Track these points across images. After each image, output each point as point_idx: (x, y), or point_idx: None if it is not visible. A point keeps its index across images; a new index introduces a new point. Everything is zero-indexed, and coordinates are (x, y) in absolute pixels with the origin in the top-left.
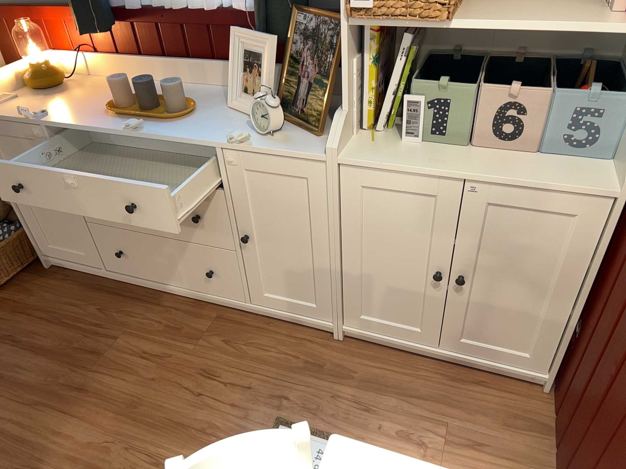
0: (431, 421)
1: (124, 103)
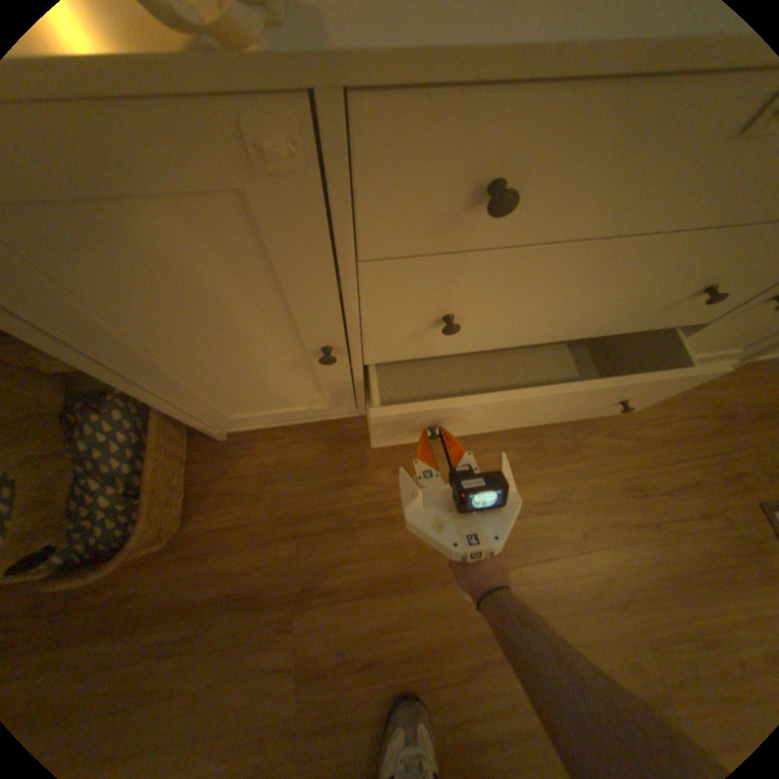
0: None
1: None
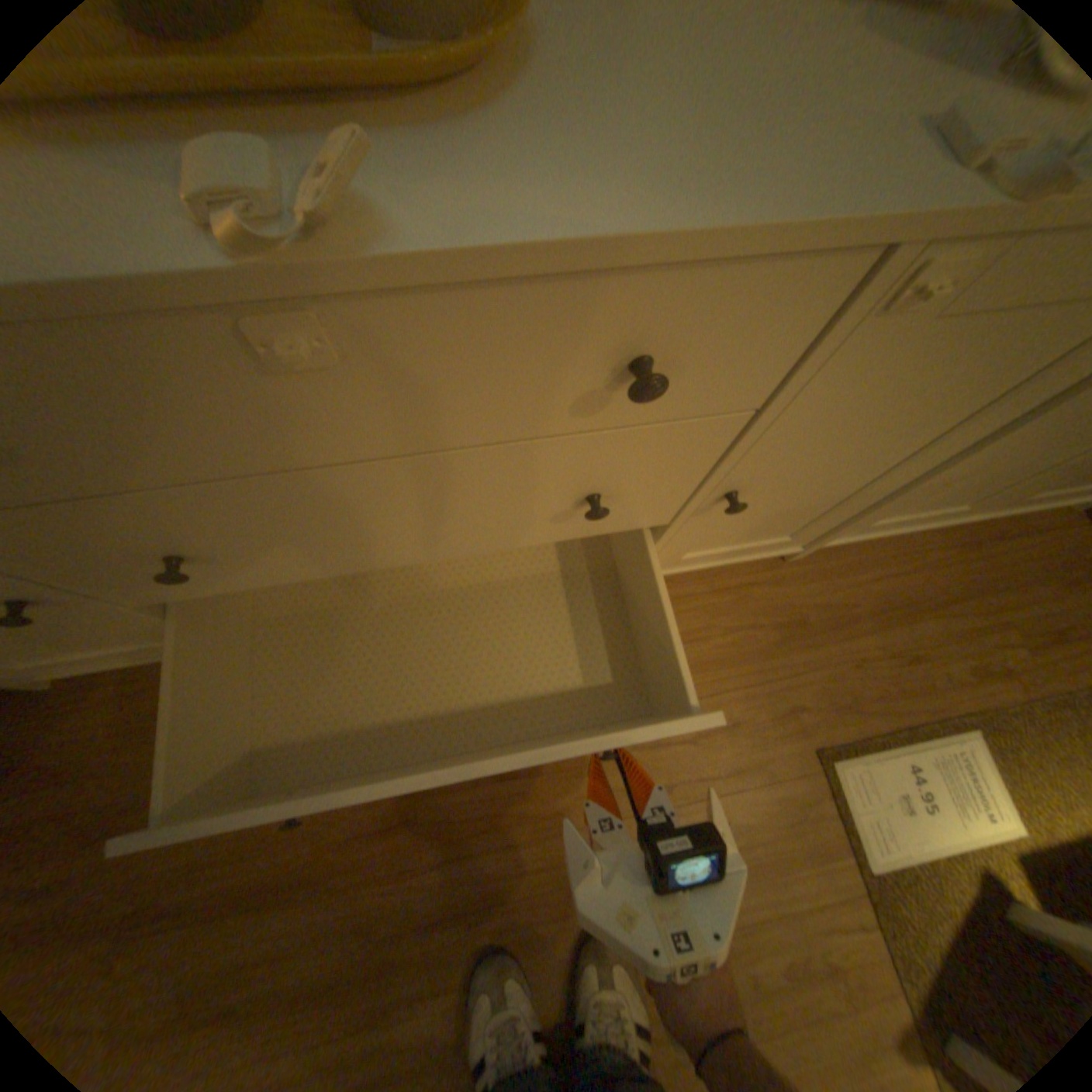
0: (999, 637)
1: None
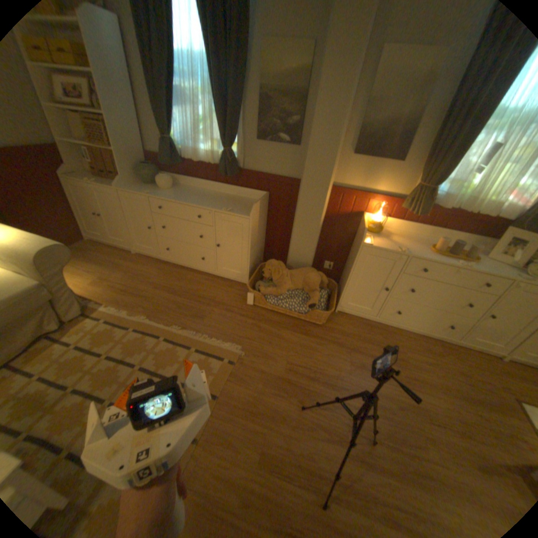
0: None
1: (443, 249)
